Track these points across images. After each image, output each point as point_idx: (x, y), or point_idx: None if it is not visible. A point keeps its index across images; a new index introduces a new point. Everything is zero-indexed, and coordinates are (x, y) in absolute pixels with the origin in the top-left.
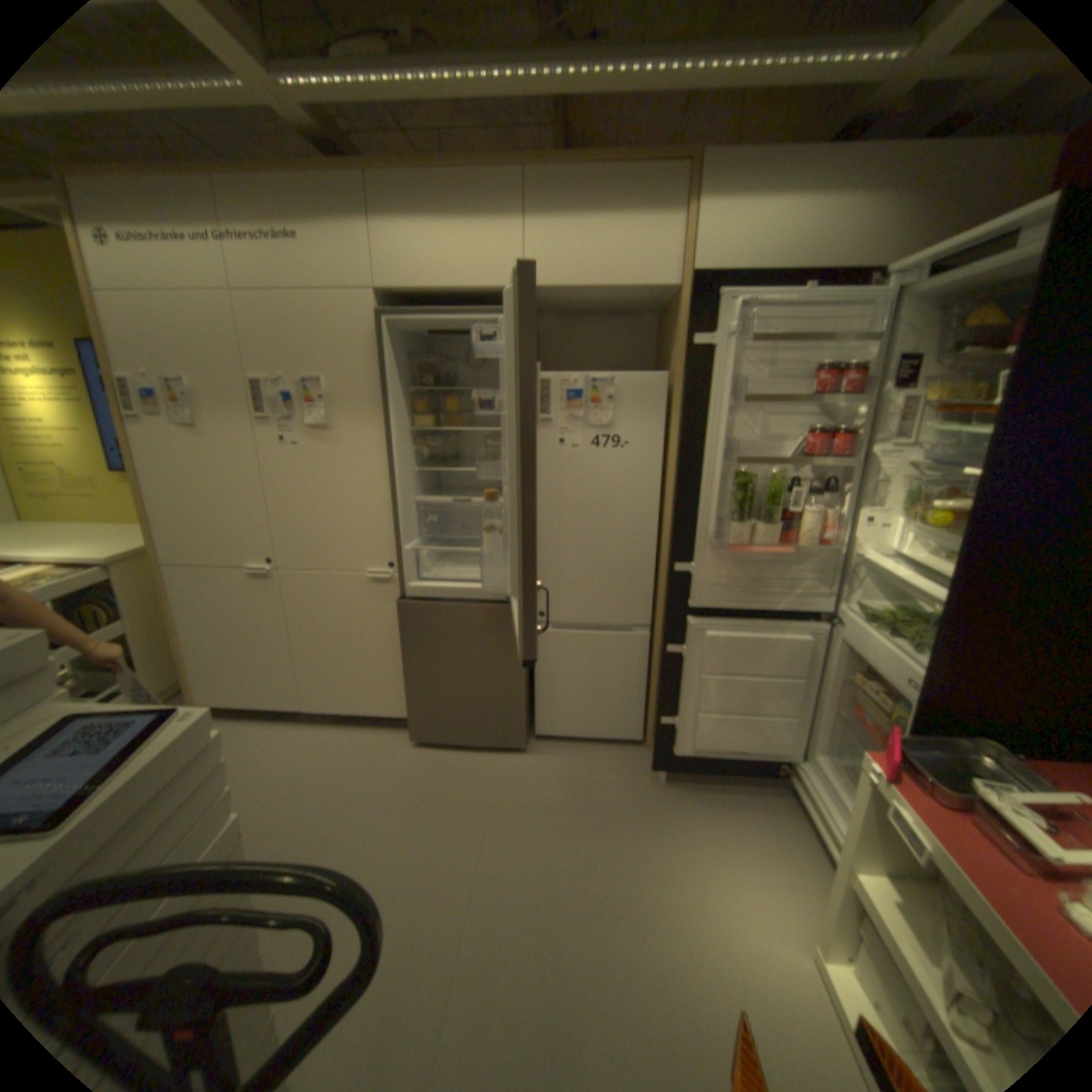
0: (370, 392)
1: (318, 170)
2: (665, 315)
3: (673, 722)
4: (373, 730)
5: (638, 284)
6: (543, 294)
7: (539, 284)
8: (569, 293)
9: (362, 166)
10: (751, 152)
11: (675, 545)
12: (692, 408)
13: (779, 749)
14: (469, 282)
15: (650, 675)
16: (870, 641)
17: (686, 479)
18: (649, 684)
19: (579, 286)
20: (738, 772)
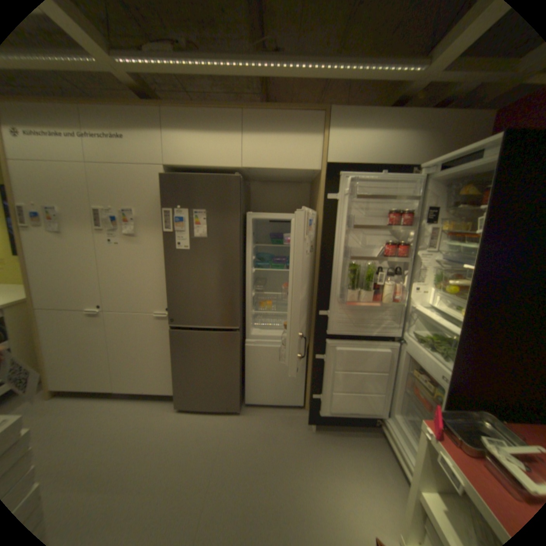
0: (158, 217)
1: (135, 104)
2: (313, 184)
3: (319, 397)
4: (153, 402)
5: (299, 168)
6: (251, 171)
7: (249, 166)
8: (265, 171)
9: (159, 103)
10: (353, 108)
11: (319, 300)
12: (327, 230)
13: (375, 411)
14: (213, 163)
15: (307, 369)
16: (421, 353)
17: (324, 266)
18: (307, 374)
19: (269, 167)
20: (354, 424)
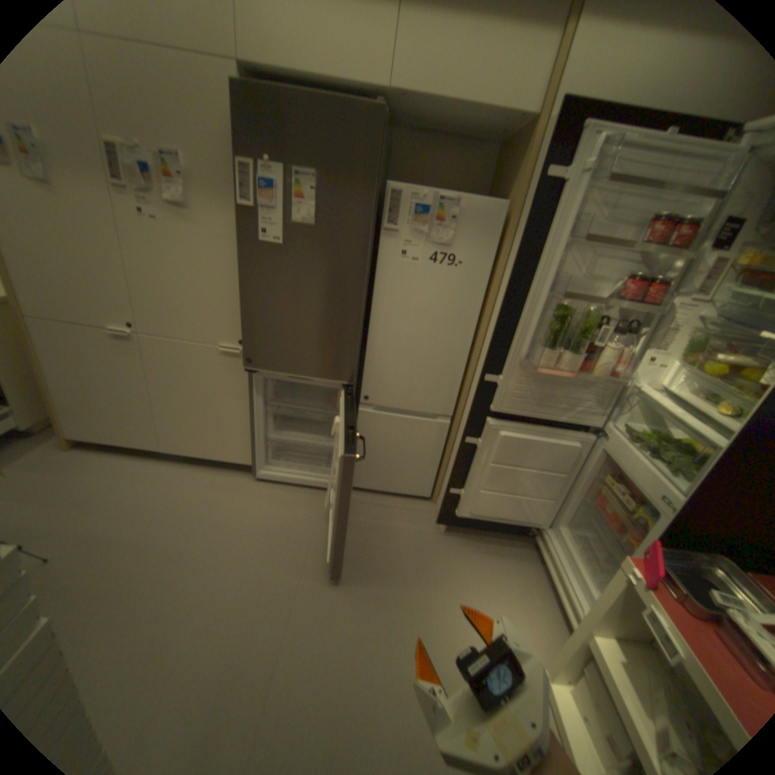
0: (228, 174)
1: None
2: (510, 145)
3: (459, 492)
4: (220, 469)
5: (501, 103)
6: (406, 98)
7: (405, 85)
8: (432, 103)
9: None
10: None
11: (486, 356)
12: (532, 238)
13: (534, 519)
14: (336, 69)
15: (444, 452)
16: (631, 456)
17: (511, 303)
18: (442, 458)
19: (444, 94)
20: (499, 529)
